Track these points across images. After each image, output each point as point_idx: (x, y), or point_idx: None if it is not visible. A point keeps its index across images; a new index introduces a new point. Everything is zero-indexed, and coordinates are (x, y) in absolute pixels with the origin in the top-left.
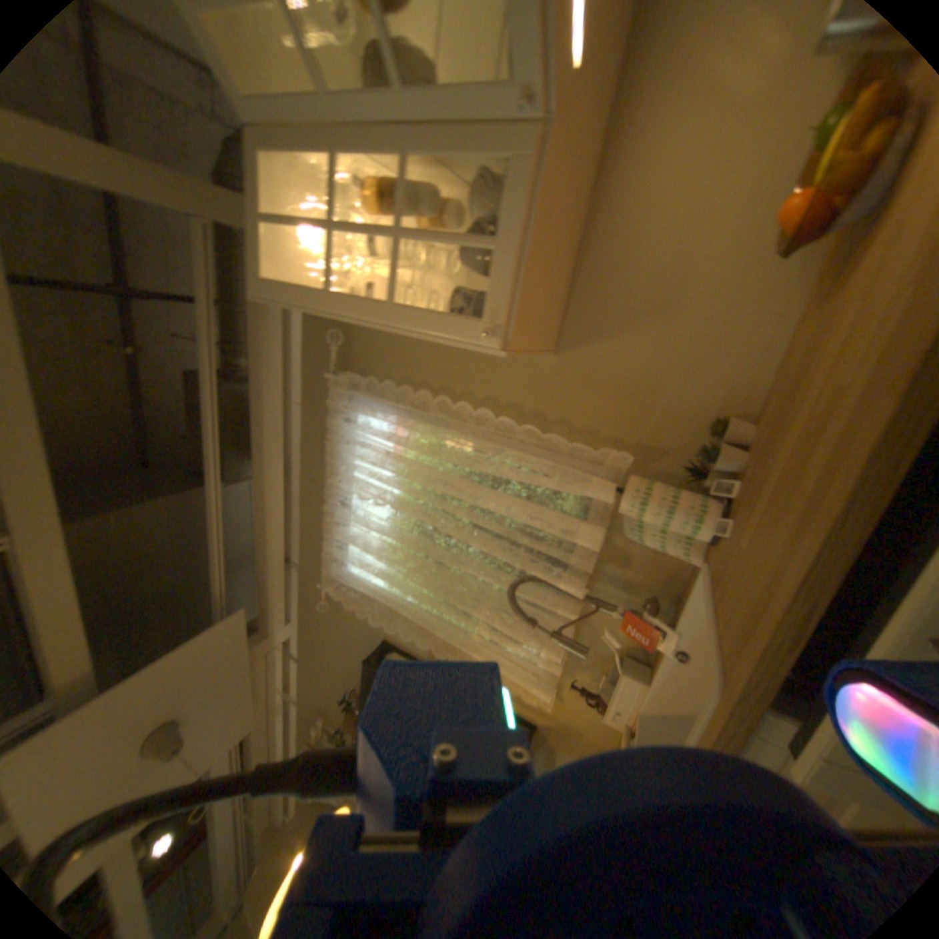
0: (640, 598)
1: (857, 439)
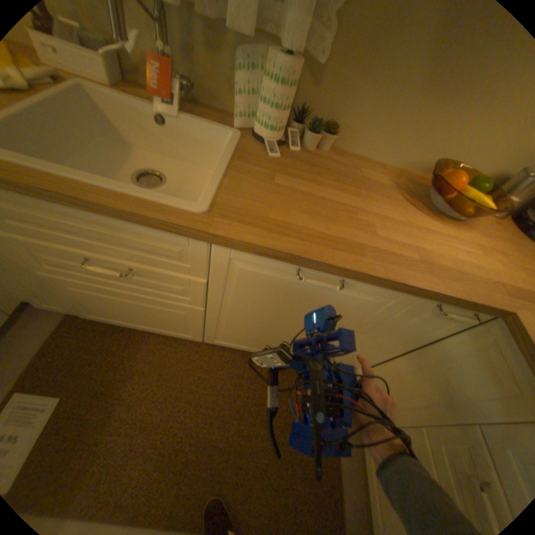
0: (181, 69)
1: (365, 265)
